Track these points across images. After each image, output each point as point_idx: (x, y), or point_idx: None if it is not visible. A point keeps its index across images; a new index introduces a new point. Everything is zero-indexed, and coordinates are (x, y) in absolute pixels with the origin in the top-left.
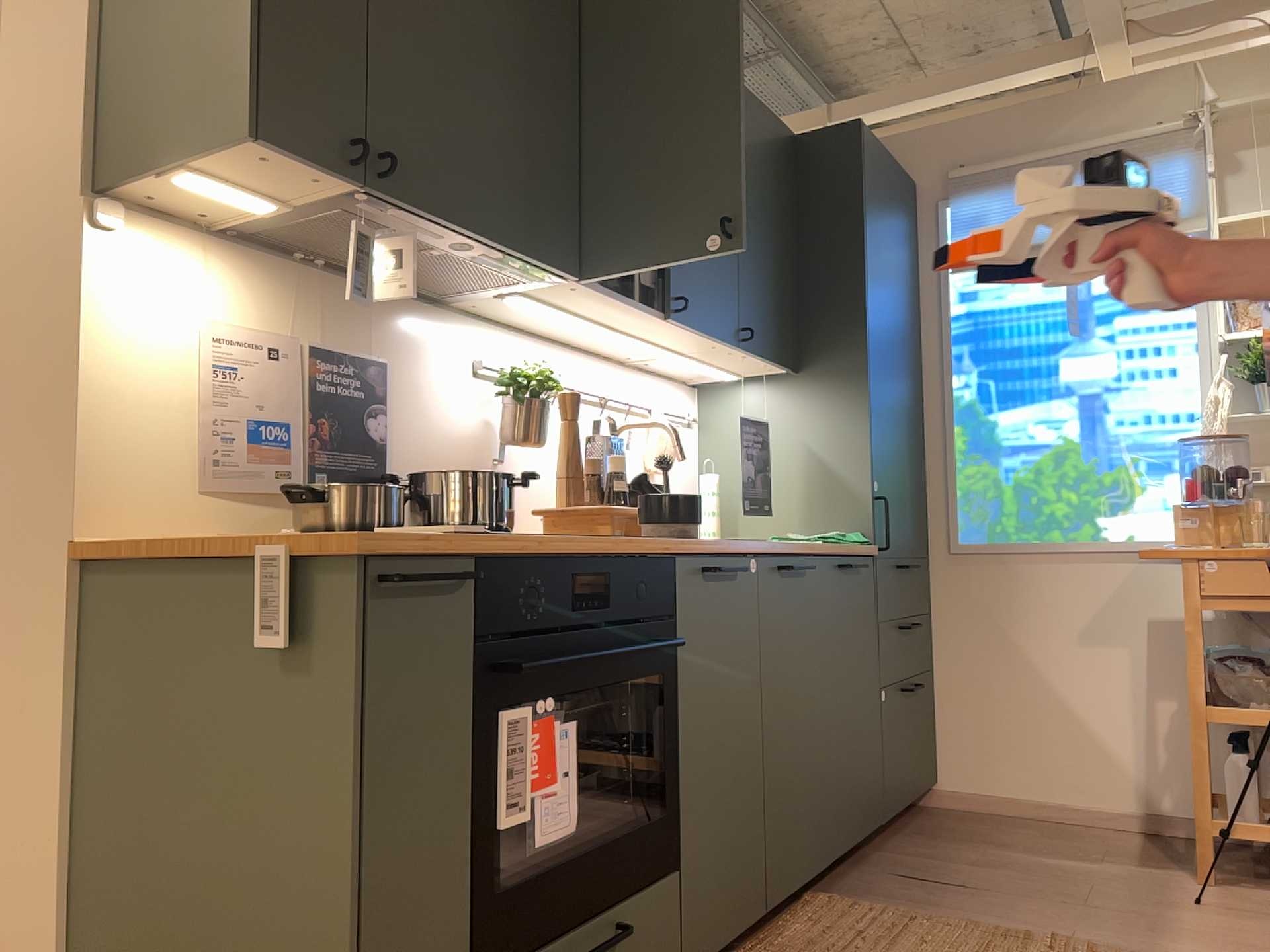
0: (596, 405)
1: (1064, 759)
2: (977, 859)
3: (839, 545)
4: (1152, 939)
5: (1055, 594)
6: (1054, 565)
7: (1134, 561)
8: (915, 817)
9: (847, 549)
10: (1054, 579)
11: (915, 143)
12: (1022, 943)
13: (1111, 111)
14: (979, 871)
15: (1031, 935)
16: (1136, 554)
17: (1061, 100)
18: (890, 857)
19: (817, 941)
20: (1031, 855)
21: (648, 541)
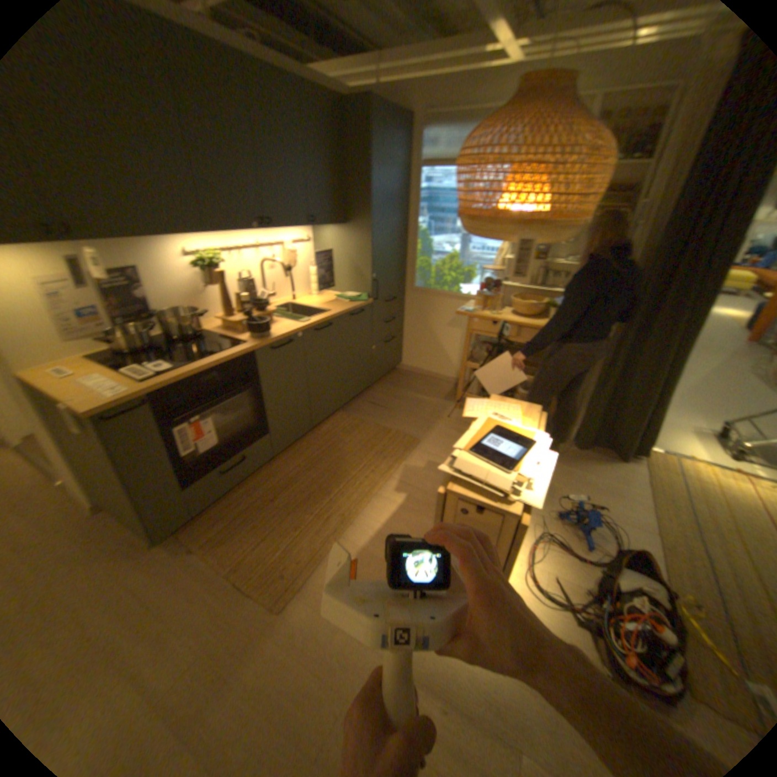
0: (257, 246)
1: (437, 361)
2: (397, 396)
3: (355, 302)
4: (424, 432)
5: (442, 310)
6: (443, 299)
7: (468, 302)
8: (390, 375)
9: (355, 306)
10: (443, 304)
11: (416, 87)
12: (386, 434)
13: (500, 85)
14: (394, 401)
15: (390, 431)
16: (470, 300)
17: (481, 72)
18: (372, 394)
19: (329, 432)
20: (414, 394)
21: (248, 340)
